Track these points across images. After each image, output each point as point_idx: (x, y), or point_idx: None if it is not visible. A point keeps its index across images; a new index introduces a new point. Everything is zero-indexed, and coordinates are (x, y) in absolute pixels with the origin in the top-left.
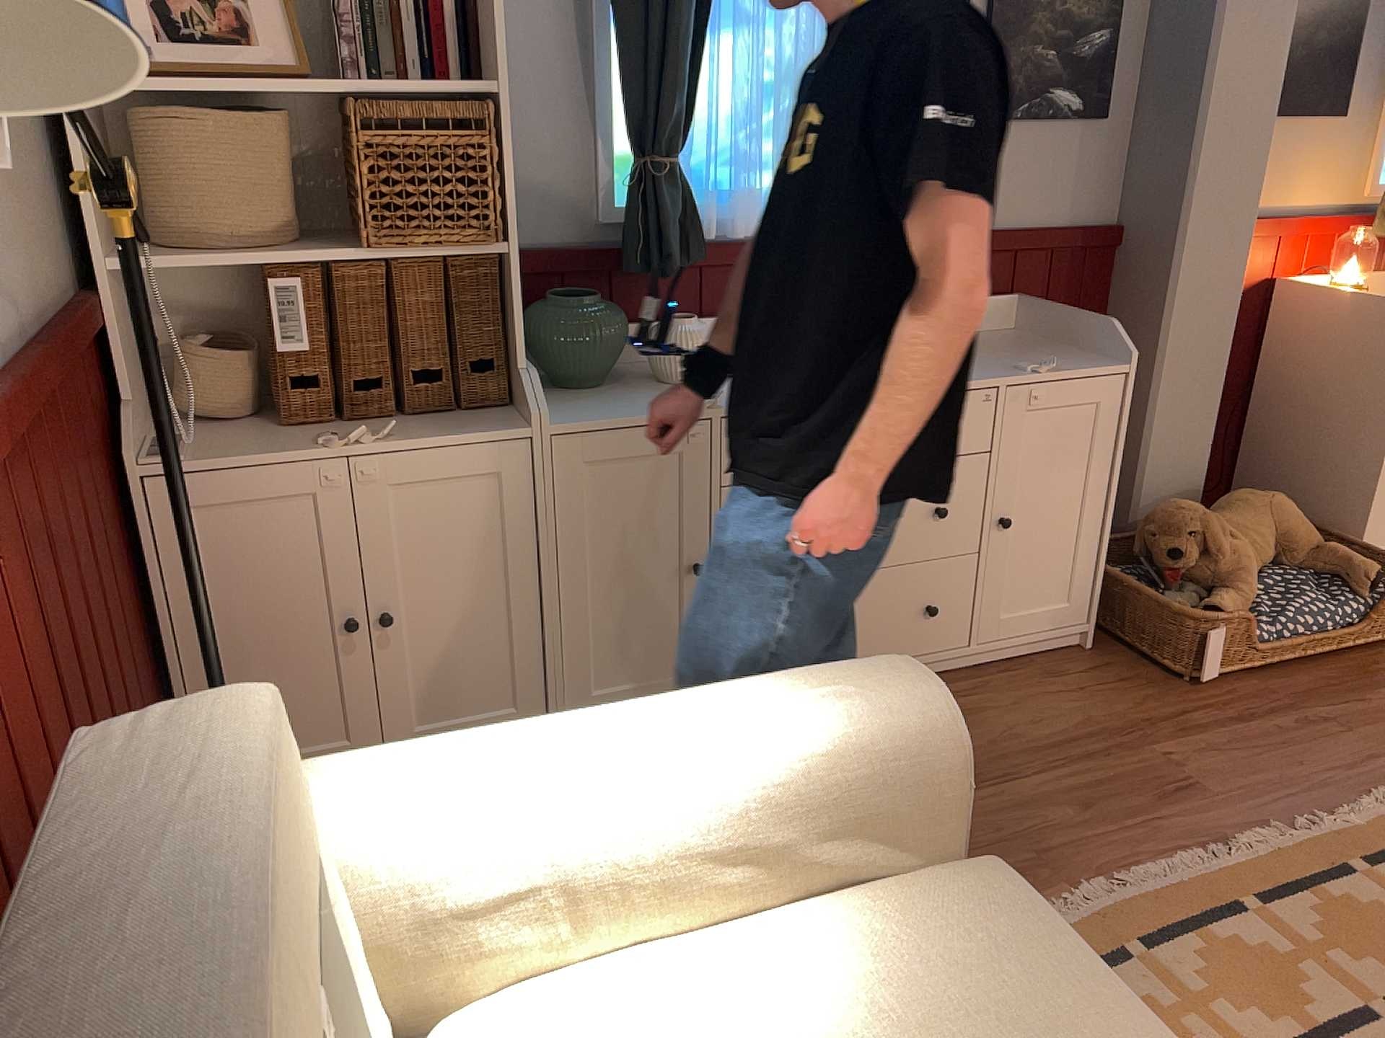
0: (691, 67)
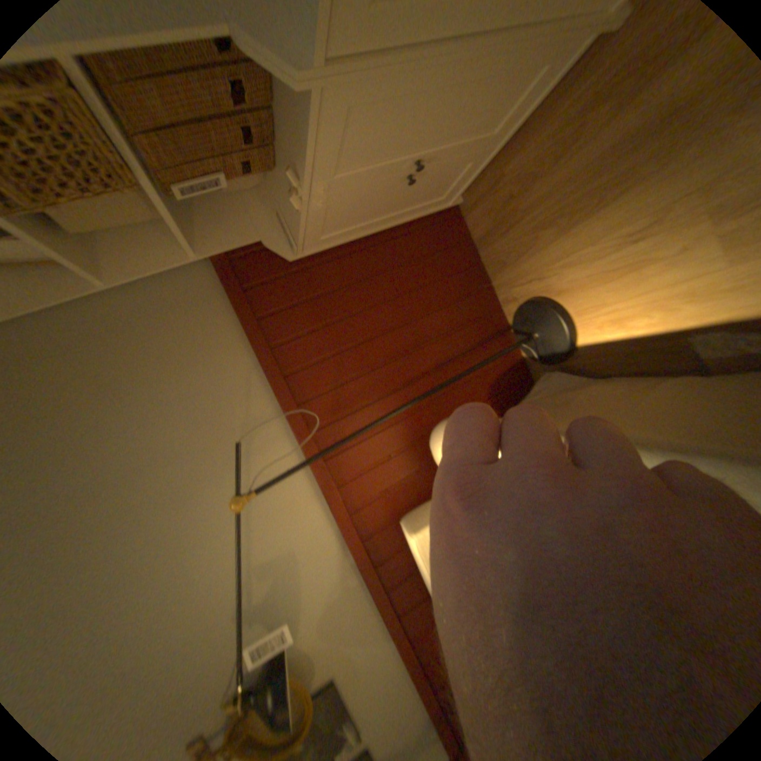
0: None
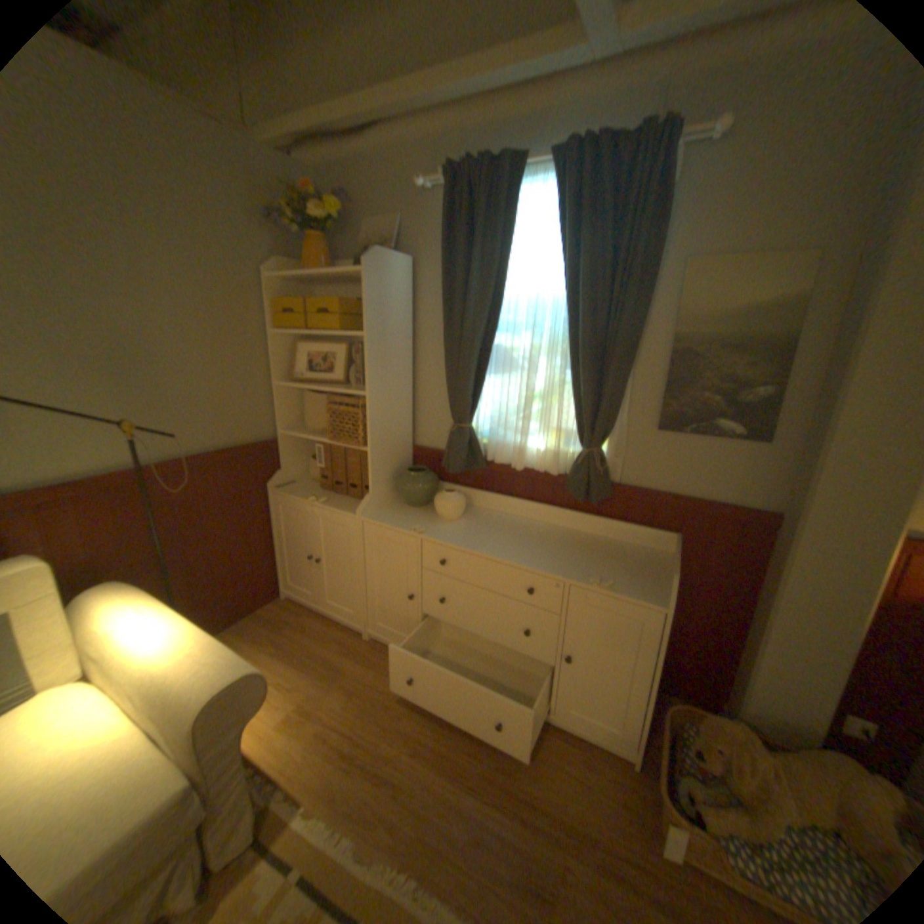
0: (476, 389)
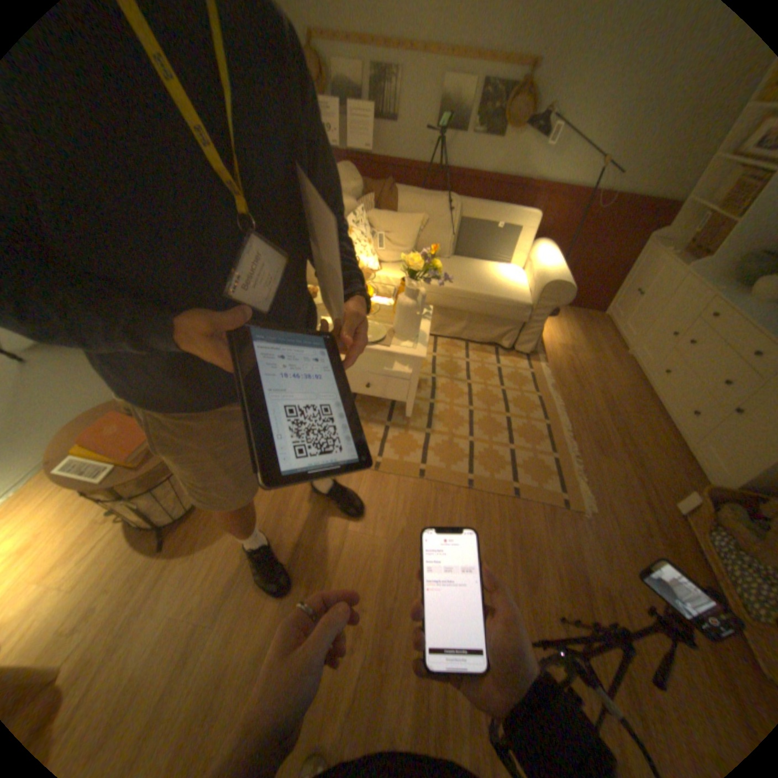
0: None
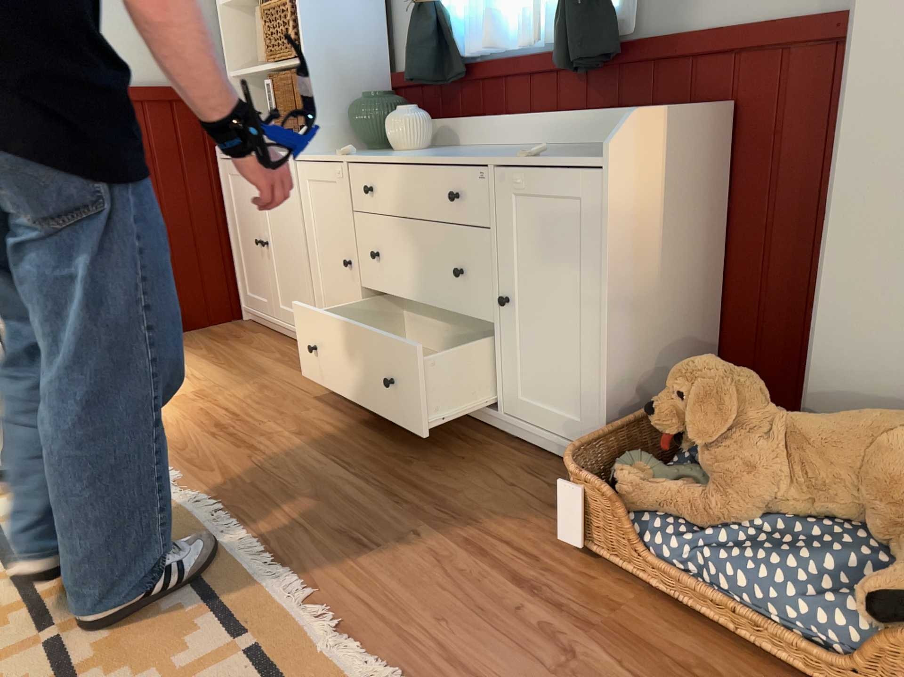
0: None
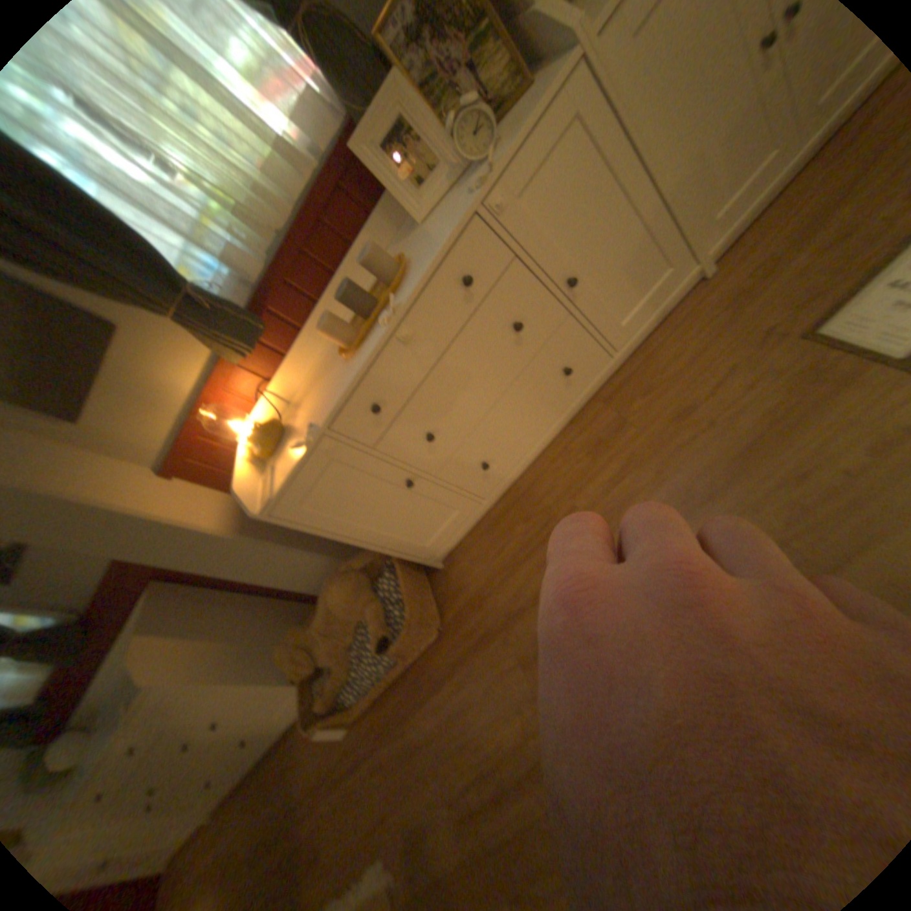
0: None
